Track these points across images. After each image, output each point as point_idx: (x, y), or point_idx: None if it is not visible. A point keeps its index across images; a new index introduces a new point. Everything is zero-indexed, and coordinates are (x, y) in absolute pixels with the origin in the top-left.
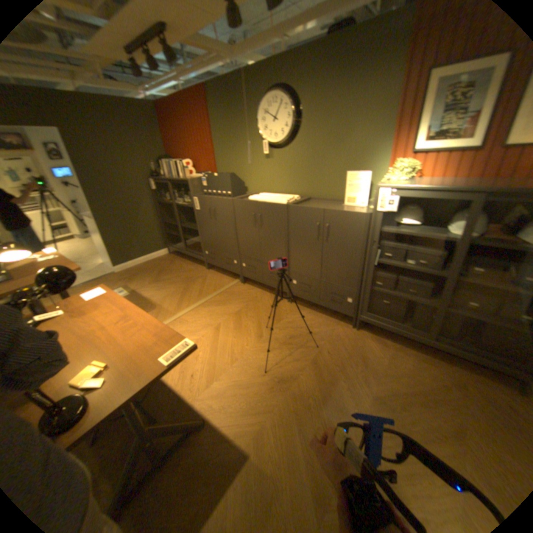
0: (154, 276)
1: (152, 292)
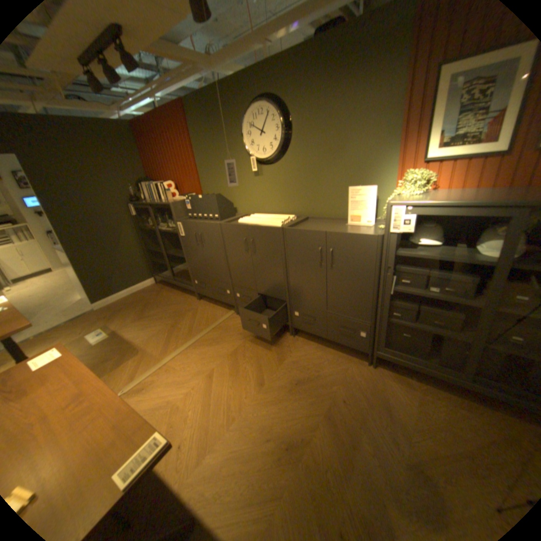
0: (138, 311)
1: (135, 331)
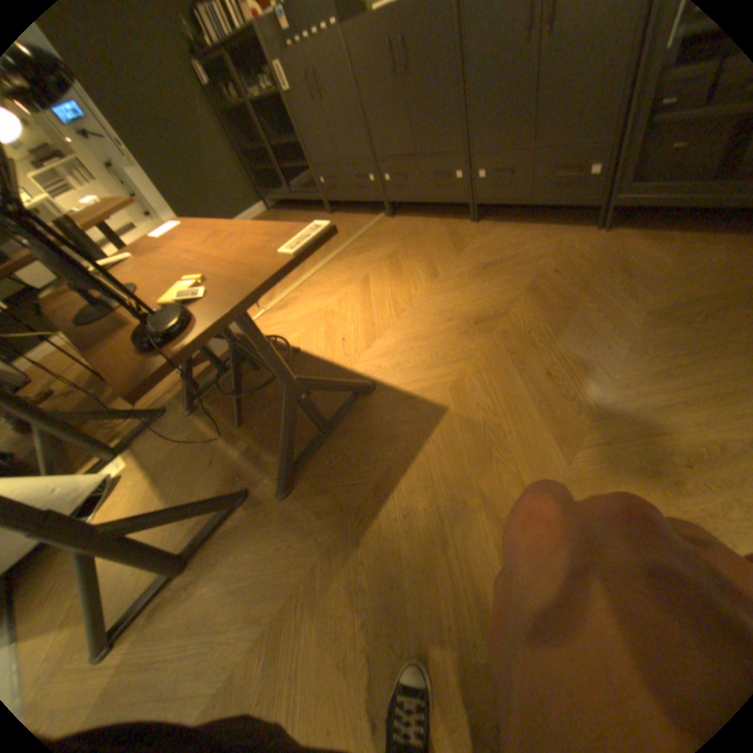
0: None
1: None
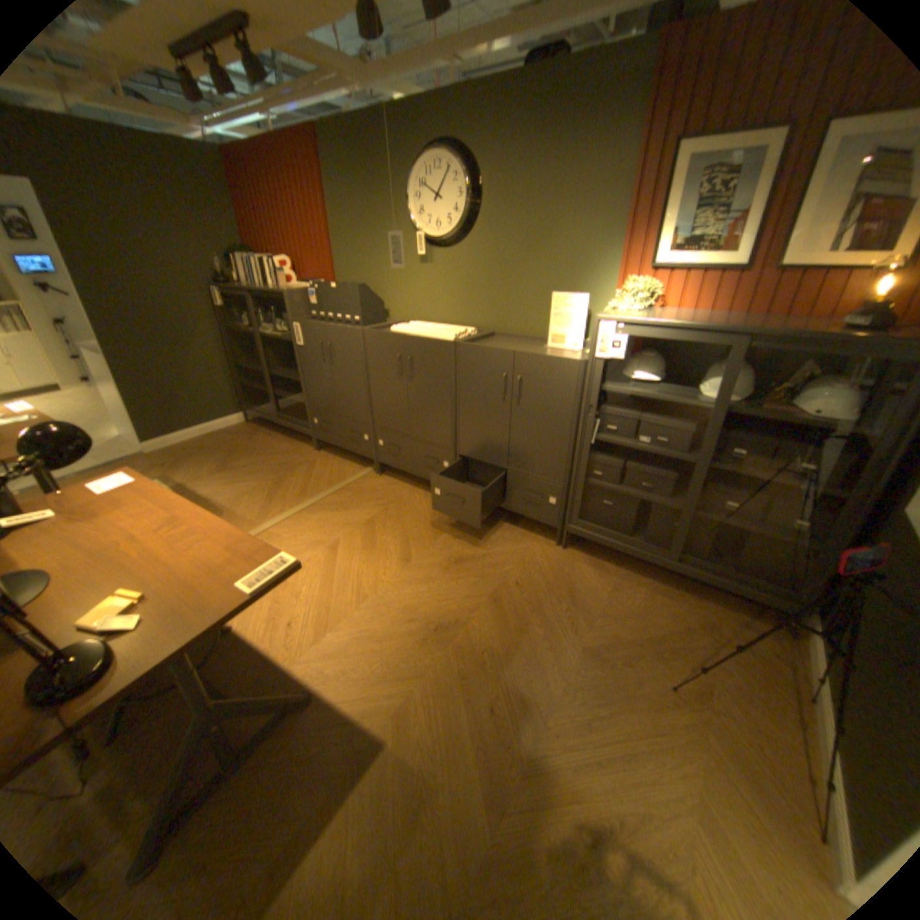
0: (220, 459)
1: (216, 486)
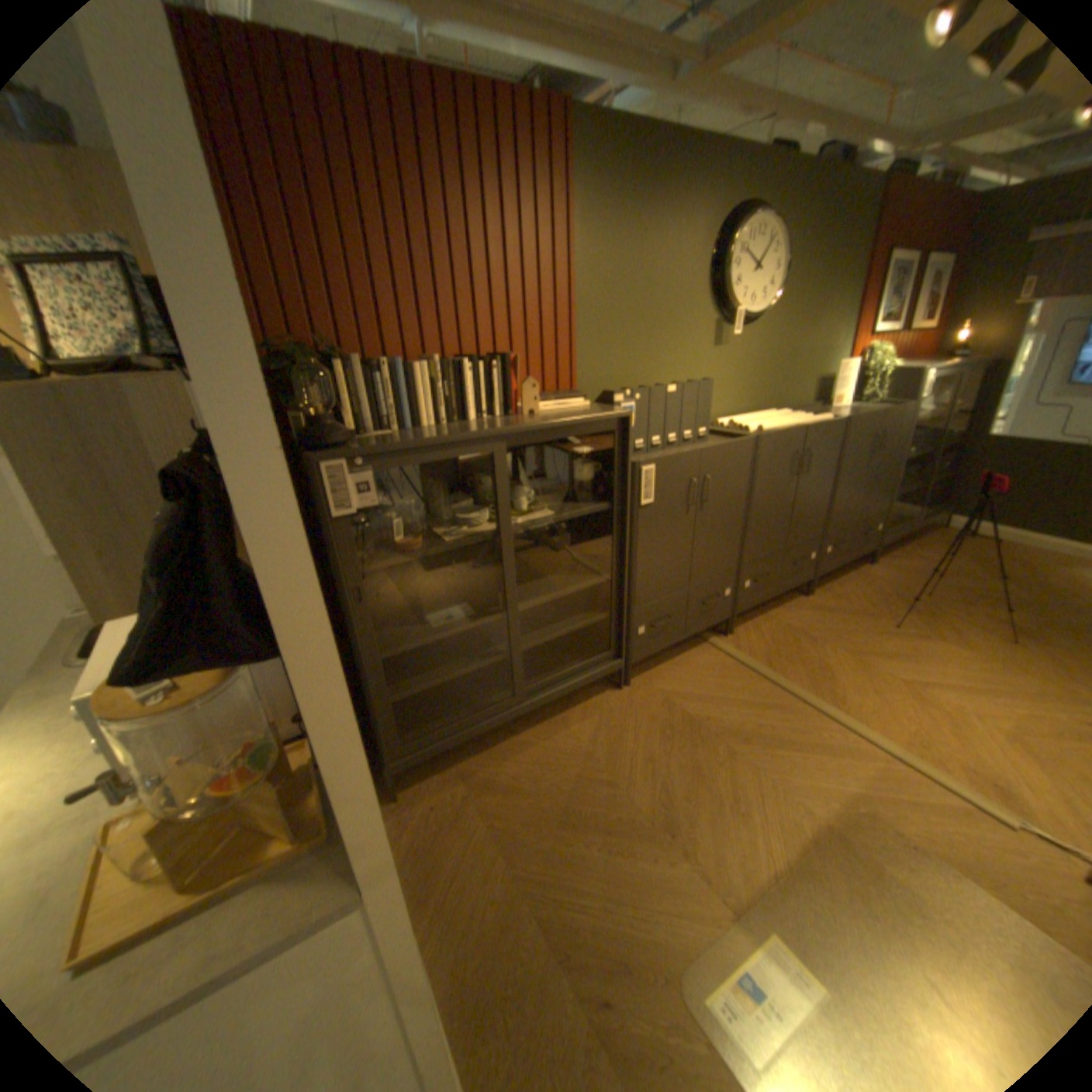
0: (611, 845)
1: (756, 838)
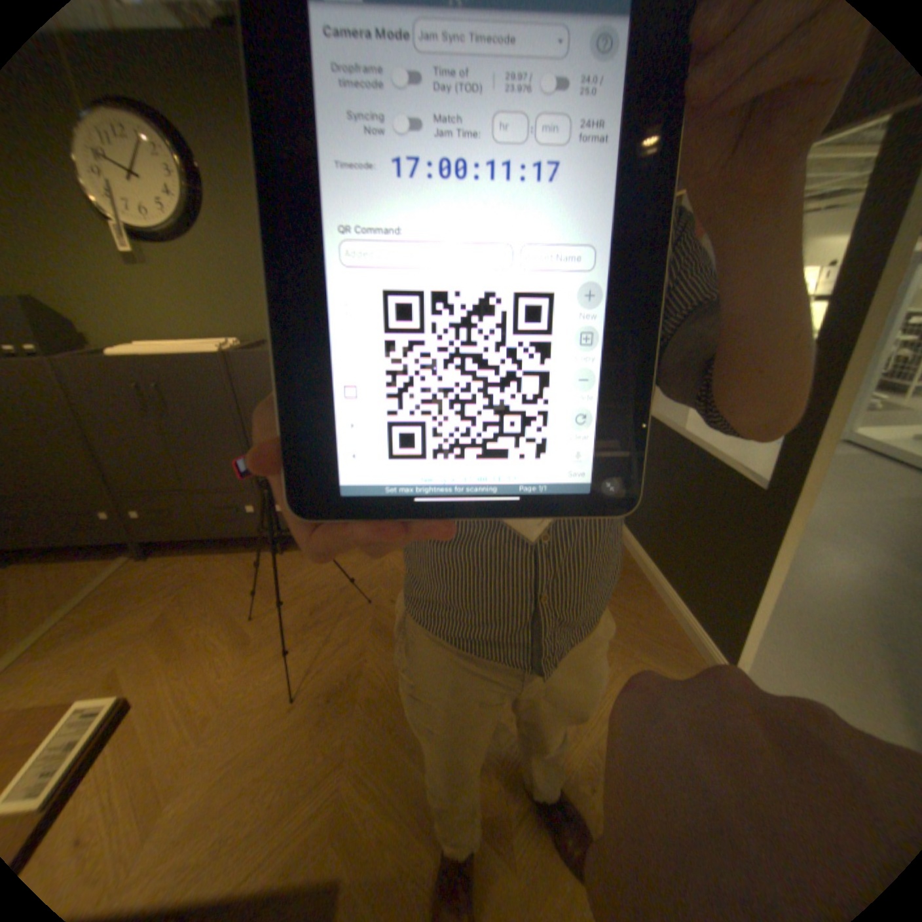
0: None
1: None
